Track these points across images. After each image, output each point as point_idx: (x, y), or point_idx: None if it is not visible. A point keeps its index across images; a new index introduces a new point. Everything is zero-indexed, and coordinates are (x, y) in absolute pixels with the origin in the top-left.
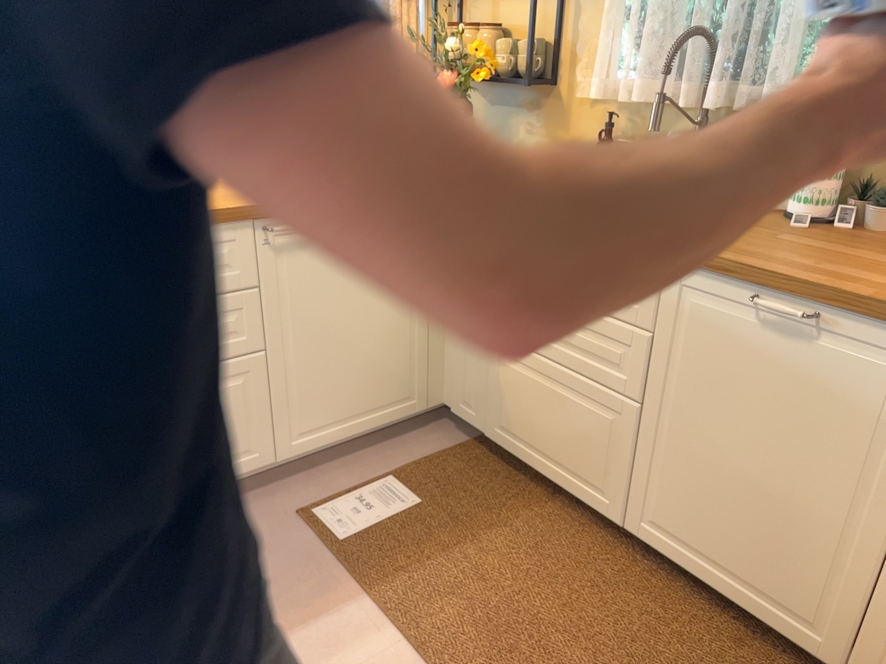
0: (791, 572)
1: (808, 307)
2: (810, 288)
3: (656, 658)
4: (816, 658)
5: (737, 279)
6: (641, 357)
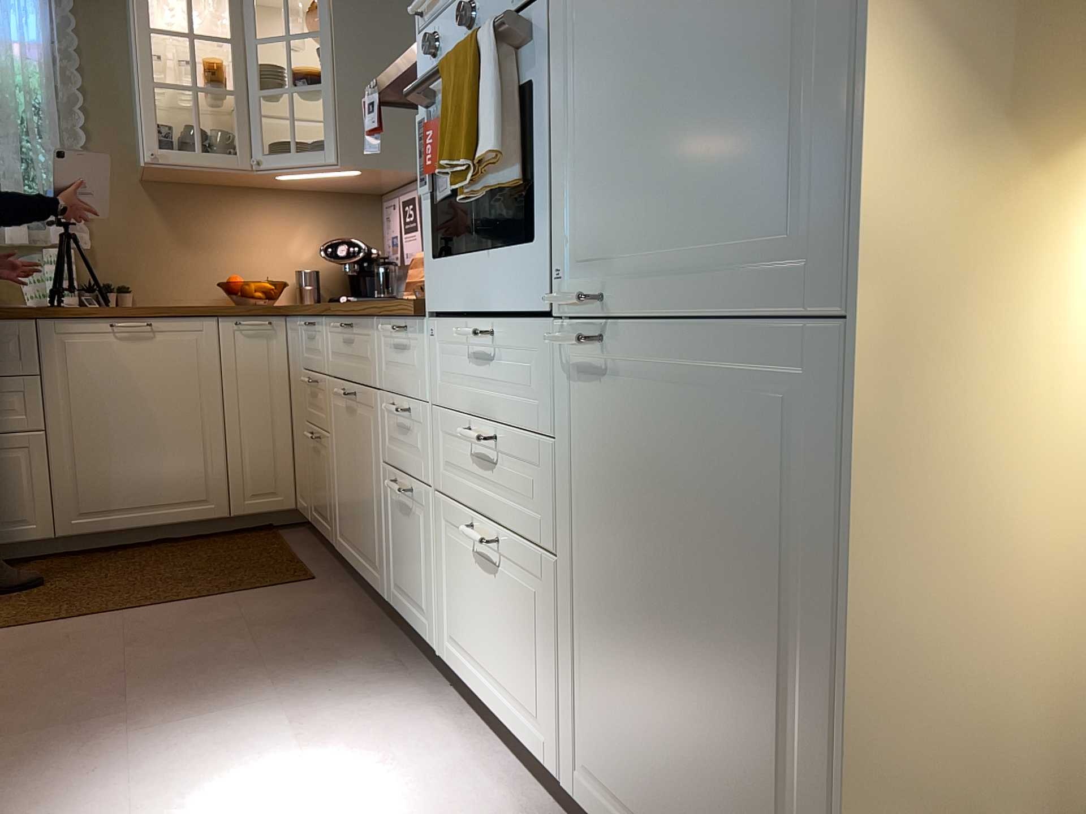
0: (184, 477)
1: (142, 321)
2: (141, 310)
3: (145, 566)
4: (213, 518)
5: (96, 317)
6: (33, 395)
